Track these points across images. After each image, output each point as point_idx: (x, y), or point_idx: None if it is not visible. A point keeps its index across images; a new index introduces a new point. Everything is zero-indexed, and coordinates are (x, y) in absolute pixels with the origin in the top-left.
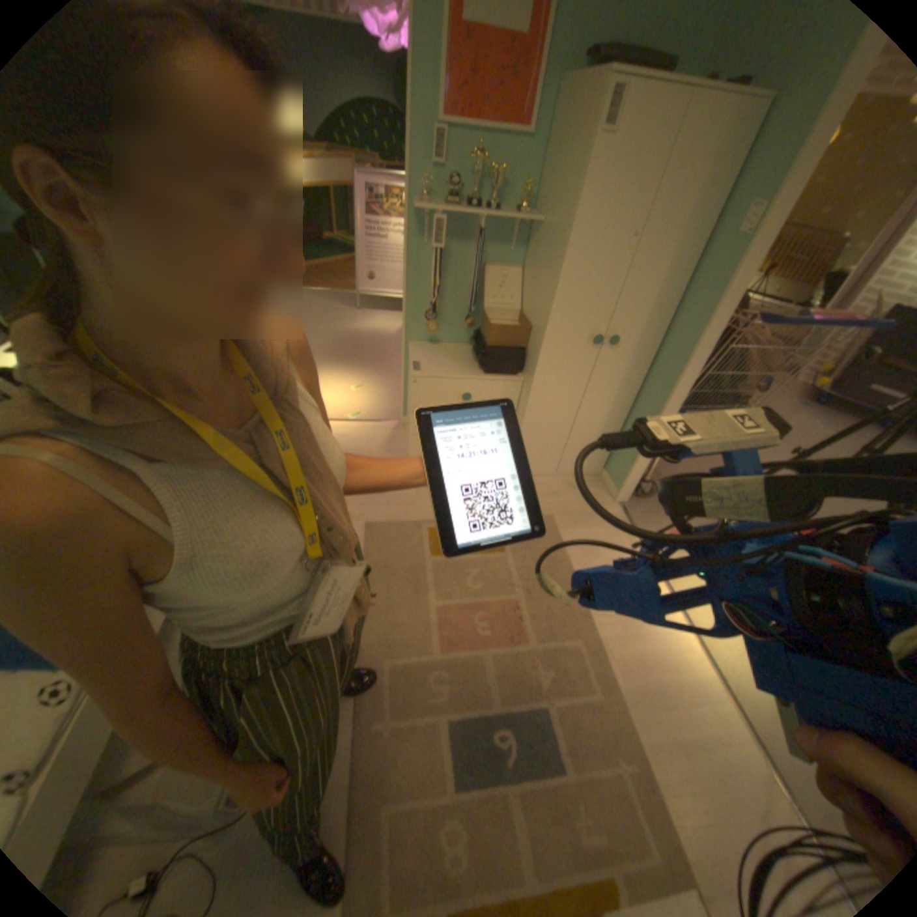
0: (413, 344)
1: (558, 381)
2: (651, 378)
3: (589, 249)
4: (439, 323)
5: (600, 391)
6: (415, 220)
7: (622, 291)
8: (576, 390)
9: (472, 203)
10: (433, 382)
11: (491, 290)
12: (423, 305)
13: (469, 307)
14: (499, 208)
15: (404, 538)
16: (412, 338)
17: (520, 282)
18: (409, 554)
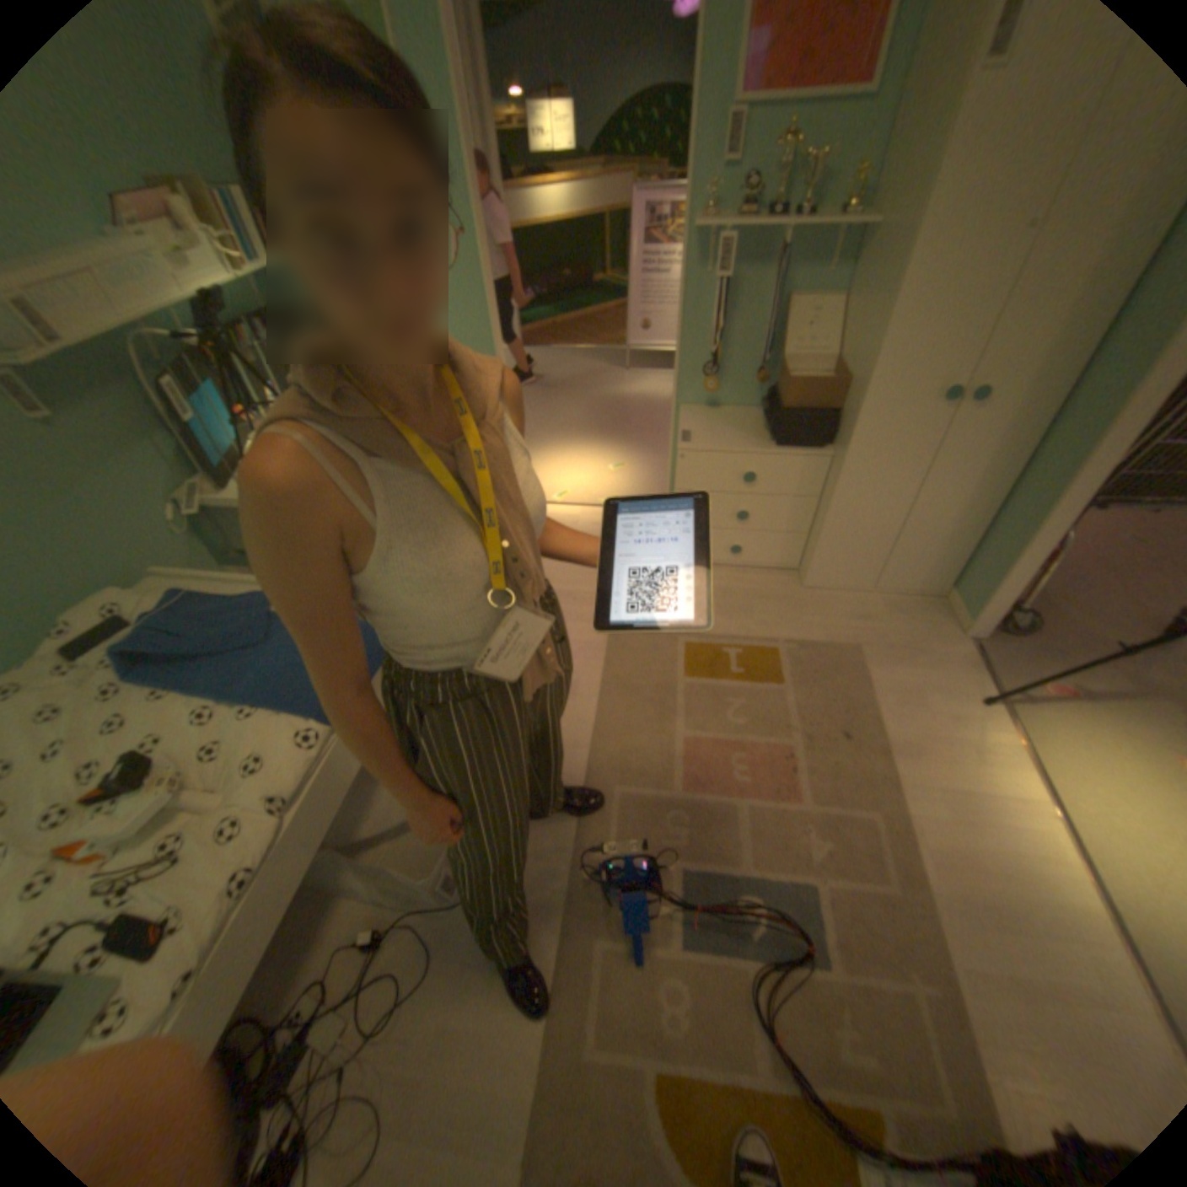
0: (685, 408)
1: (885, 454)
2: (1047, 450)
3: (948, 255)
4: (721, 379)
5: (954, 470)
6: (696, 242)
7: (1001, 315)
8: (914, 468)
9: (774, 209)
10: (705, 457)
11: (796, 330)
12: (700, 356)
13: (763, 356)
14: (813, 211)
15: (653, 650)
16: (684, 400)
17: (841, 315)
18: (657, 670)
